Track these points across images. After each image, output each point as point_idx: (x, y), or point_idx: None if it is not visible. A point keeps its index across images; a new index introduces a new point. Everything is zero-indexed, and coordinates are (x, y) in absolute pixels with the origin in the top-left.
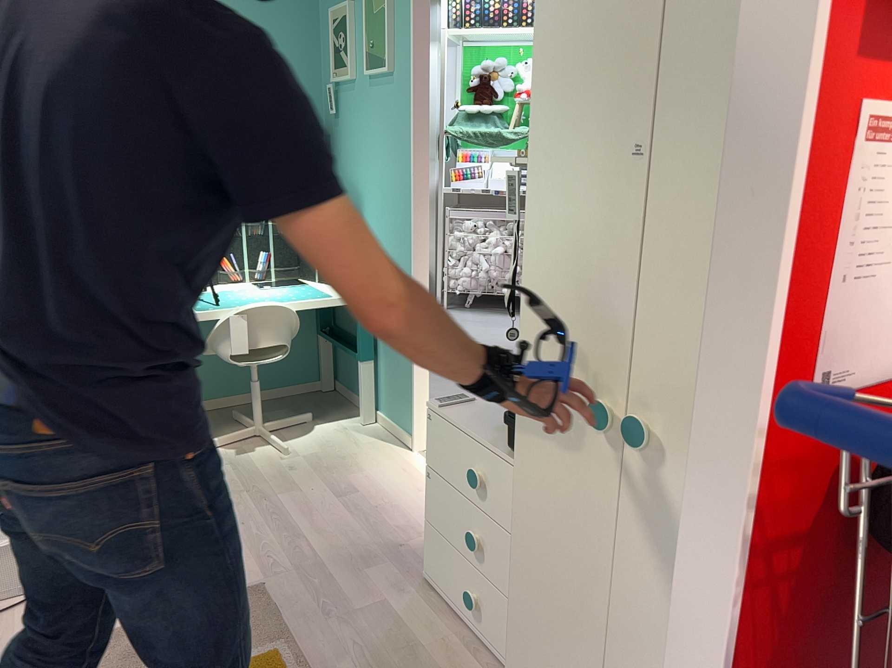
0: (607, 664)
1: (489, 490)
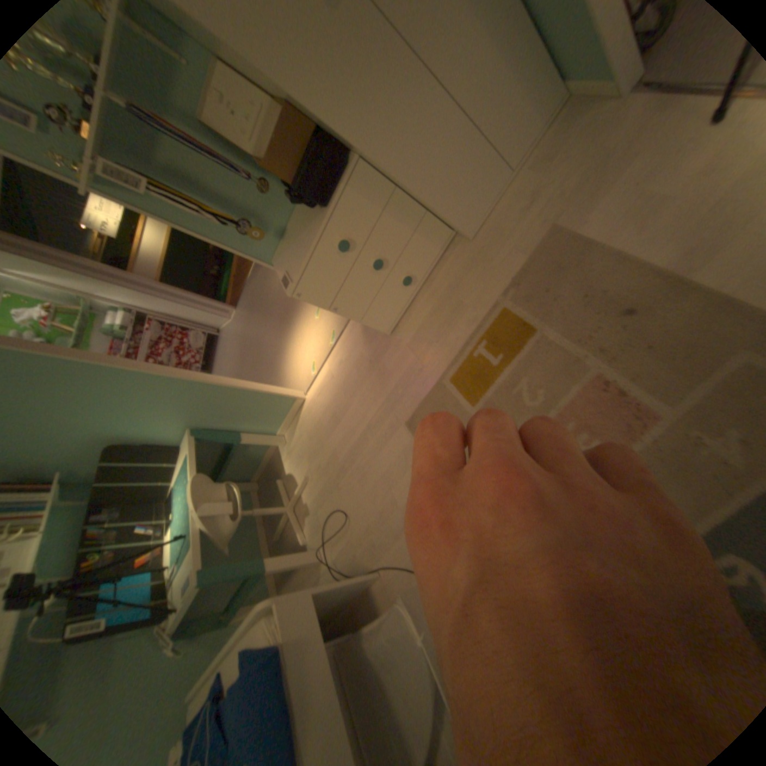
0: (457, 100)
1: (349, 235)
